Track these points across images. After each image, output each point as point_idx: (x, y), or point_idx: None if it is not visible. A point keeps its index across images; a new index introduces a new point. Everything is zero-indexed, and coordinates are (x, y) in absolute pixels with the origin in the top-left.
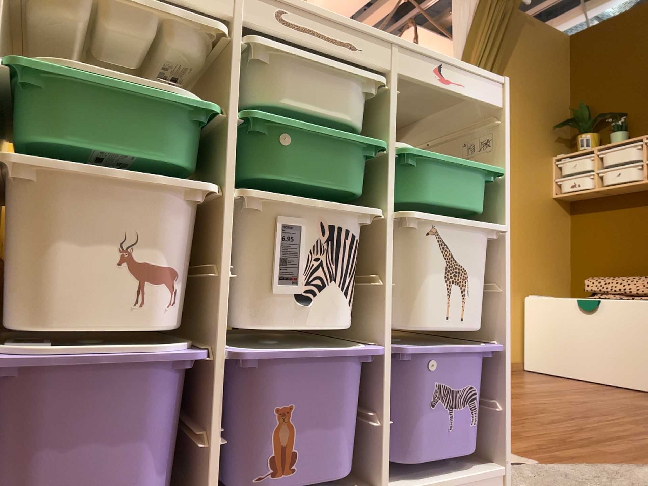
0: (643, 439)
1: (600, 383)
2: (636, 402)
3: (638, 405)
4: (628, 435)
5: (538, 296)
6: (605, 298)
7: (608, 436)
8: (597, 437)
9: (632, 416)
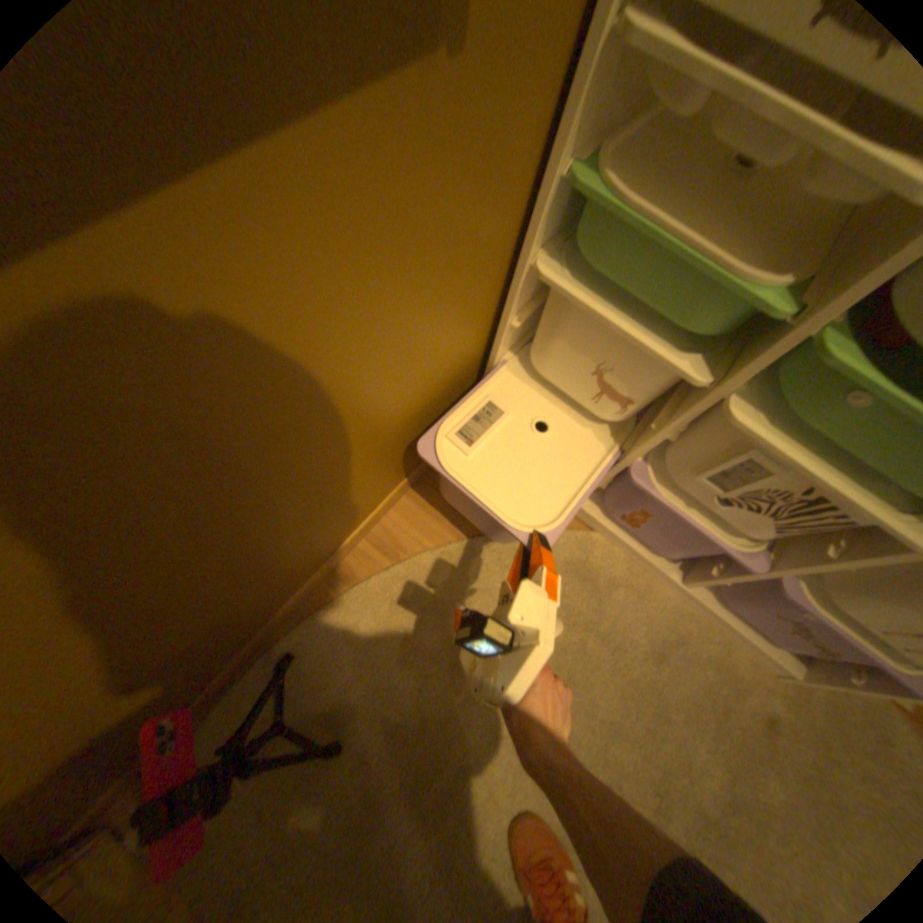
0: None
1: None
2: None
3: None
4: None
5: None
6: None
7: None
8: None
9: None
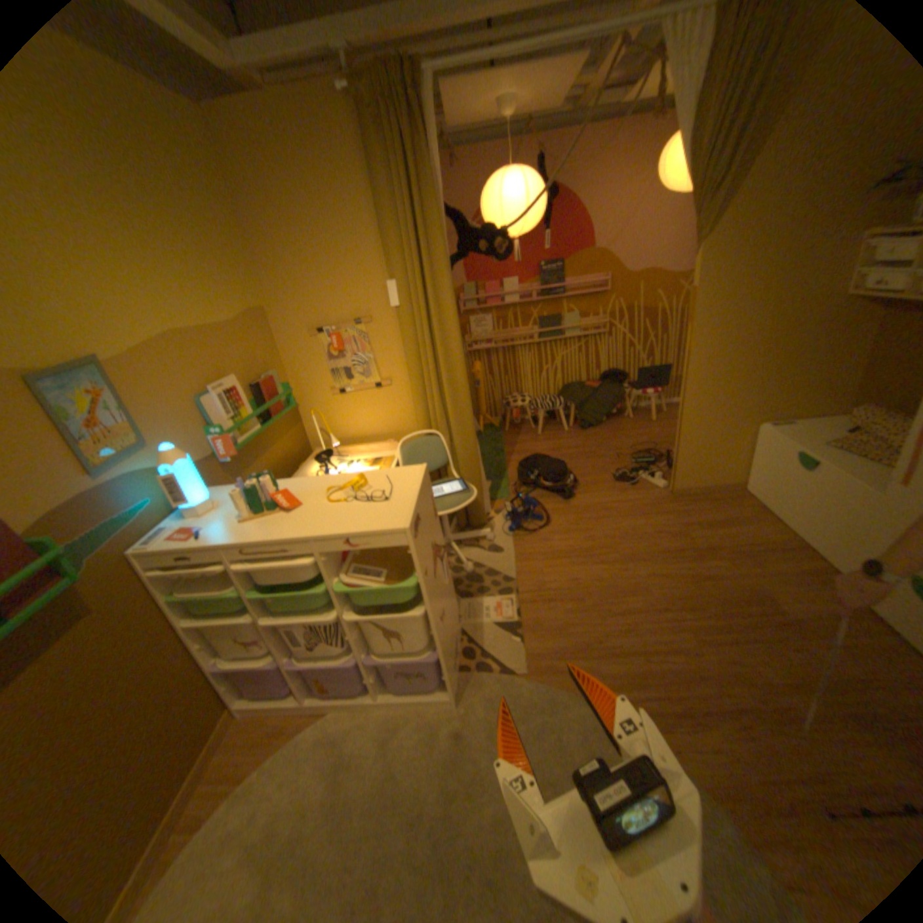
0: (660, 669)
1: (801, 539)
2: (772, 595)
3: (765, 603)
4: (657, 658)
5: (788, 423)
6: (840, 462)
7: (633, 657)
8: (621, 656)
9: (718, 625)
